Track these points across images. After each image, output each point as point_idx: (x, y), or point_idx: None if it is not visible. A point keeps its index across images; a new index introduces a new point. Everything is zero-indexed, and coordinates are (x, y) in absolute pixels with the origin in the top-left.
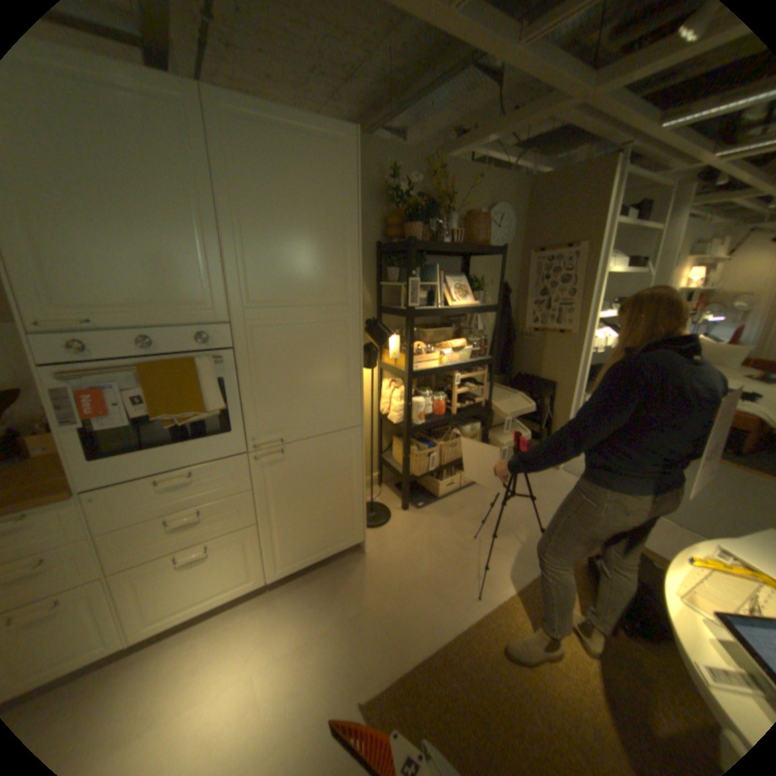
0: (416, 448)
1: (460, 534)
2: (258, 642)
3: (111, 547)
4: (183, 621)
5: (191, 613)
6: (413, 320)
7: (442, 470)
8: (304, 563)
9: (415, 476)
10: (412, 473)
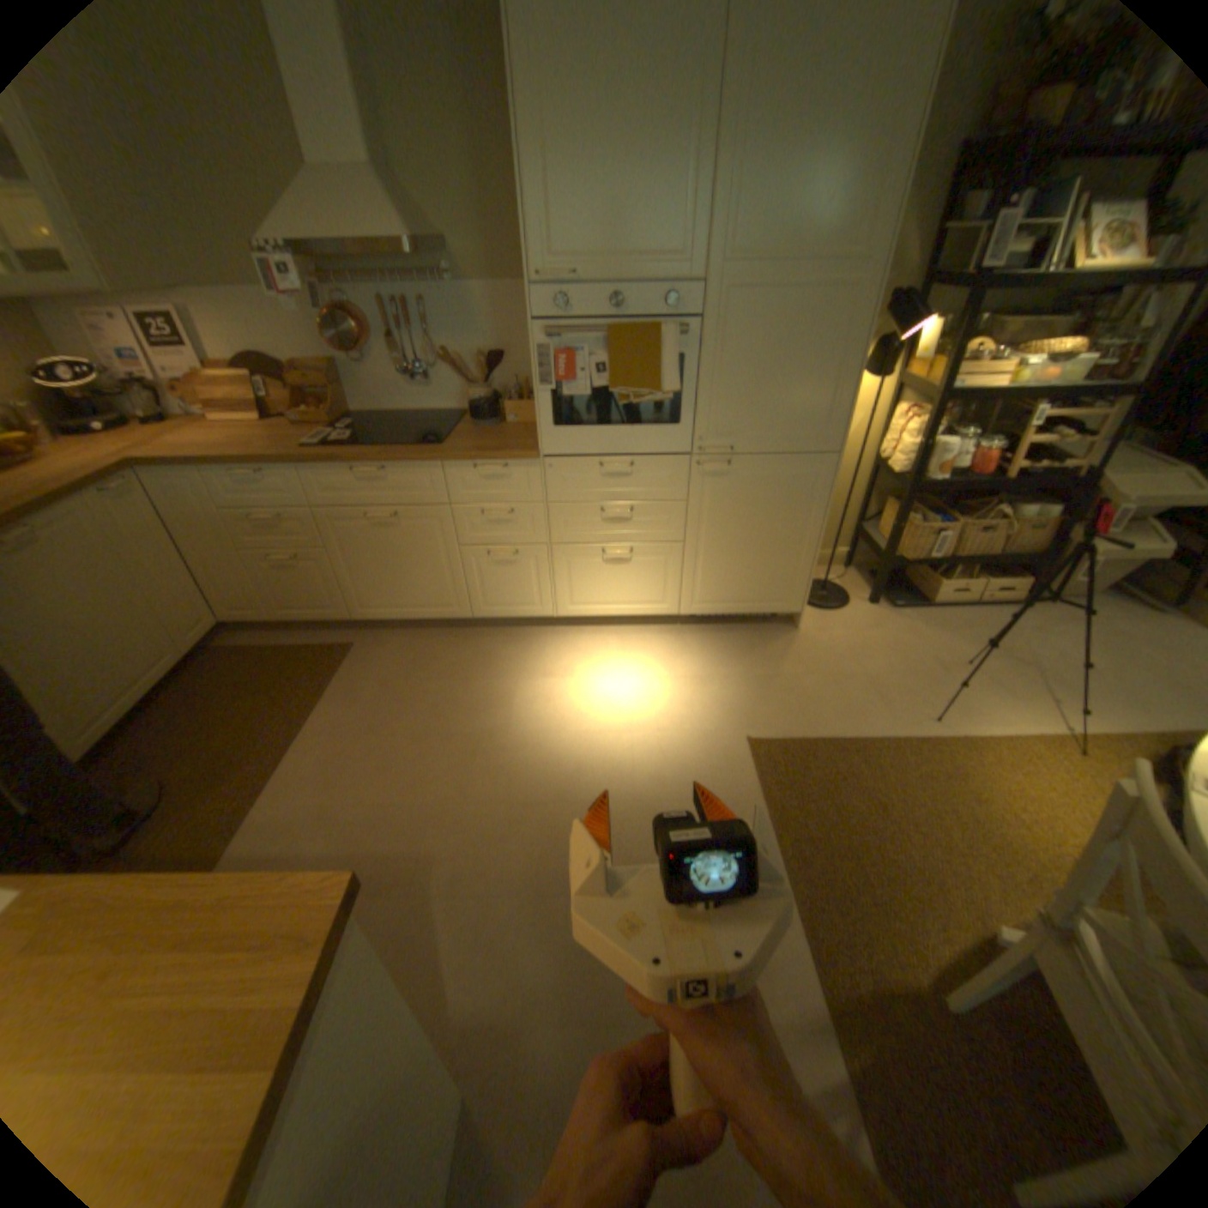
0: (920, 519)
1: (948, 653)
2: (662, 660)
3: (559, 519)
4: (601, 616)
5: (608, 611)
6: (983, 296)
7: (955, 565)
8: (723, 610)
9: (905, 560)
10: (901, 555)
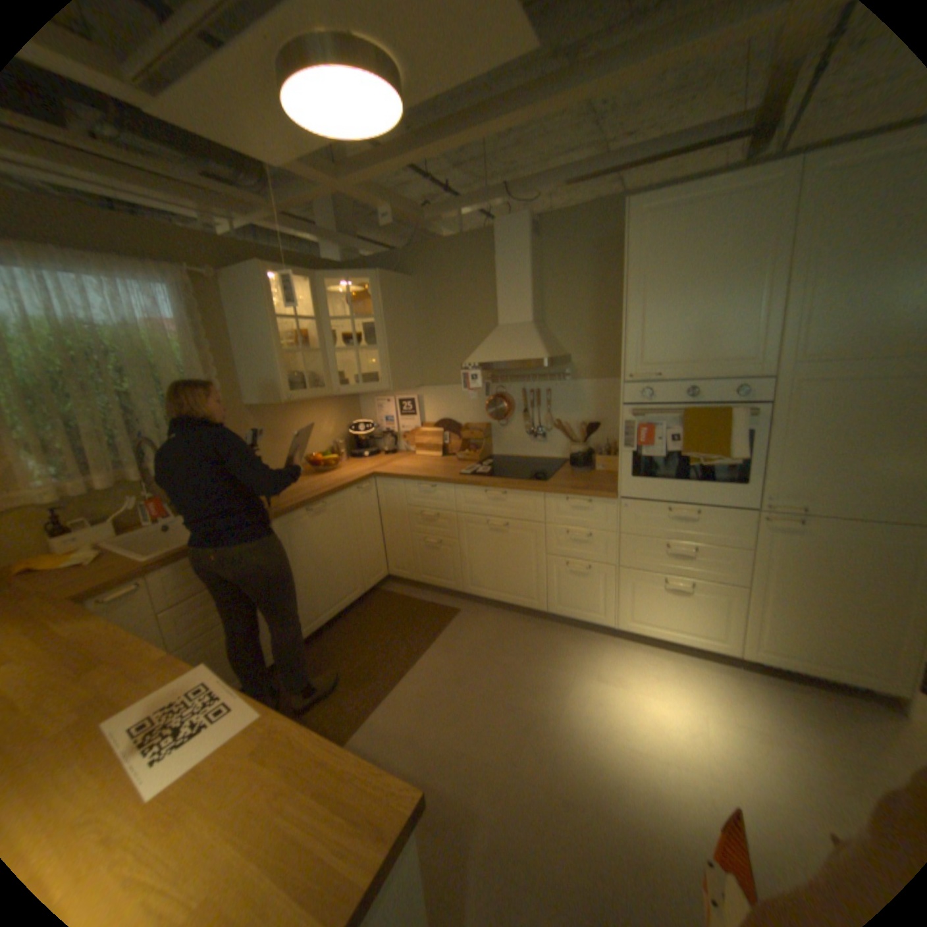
0: None
1: None
2: (722, 702)
3: (628, 547)
4: (660, 639)
5: (667, 637)
6: None
7: None
8: (800, 668)
9: None
10: None
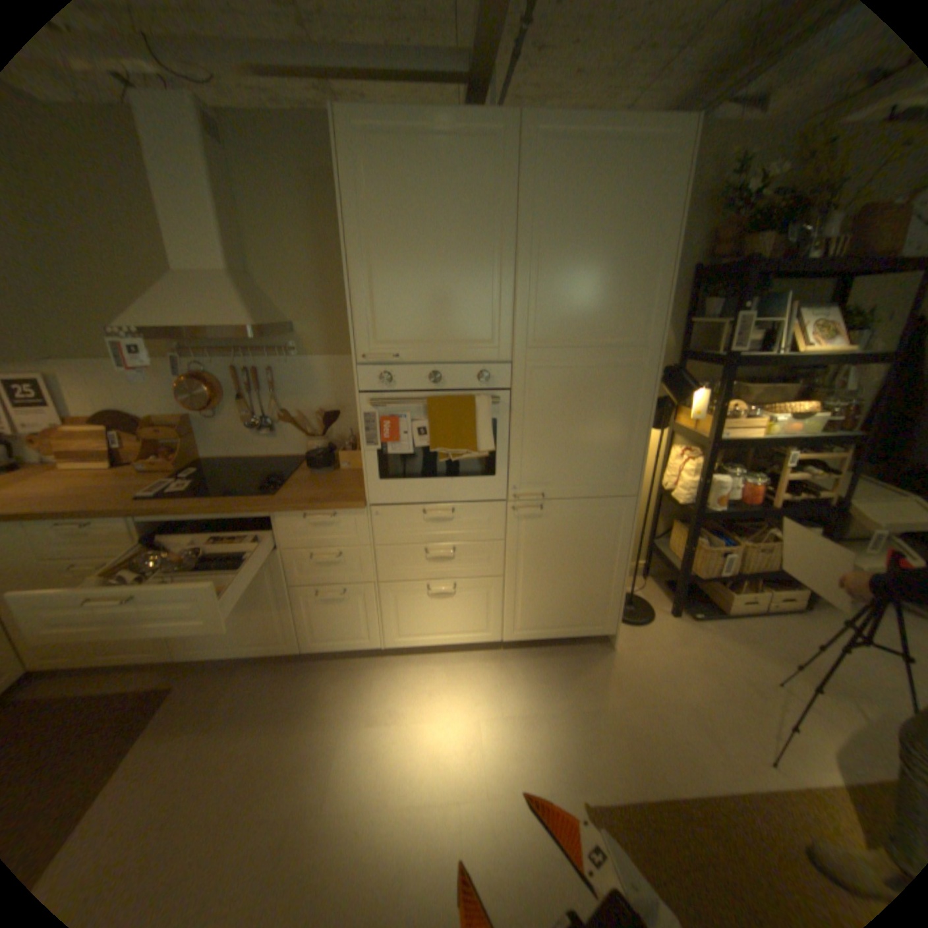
0: (708, 542)
1: (758, 673)
2: (489, 695)
3: (385, 559)
4: (428, 646)
5: (434, 642)
6: (735, 370)
7: (743, 581)
8: (544, 635)
9: (700, 578)
10: (695, 574)
